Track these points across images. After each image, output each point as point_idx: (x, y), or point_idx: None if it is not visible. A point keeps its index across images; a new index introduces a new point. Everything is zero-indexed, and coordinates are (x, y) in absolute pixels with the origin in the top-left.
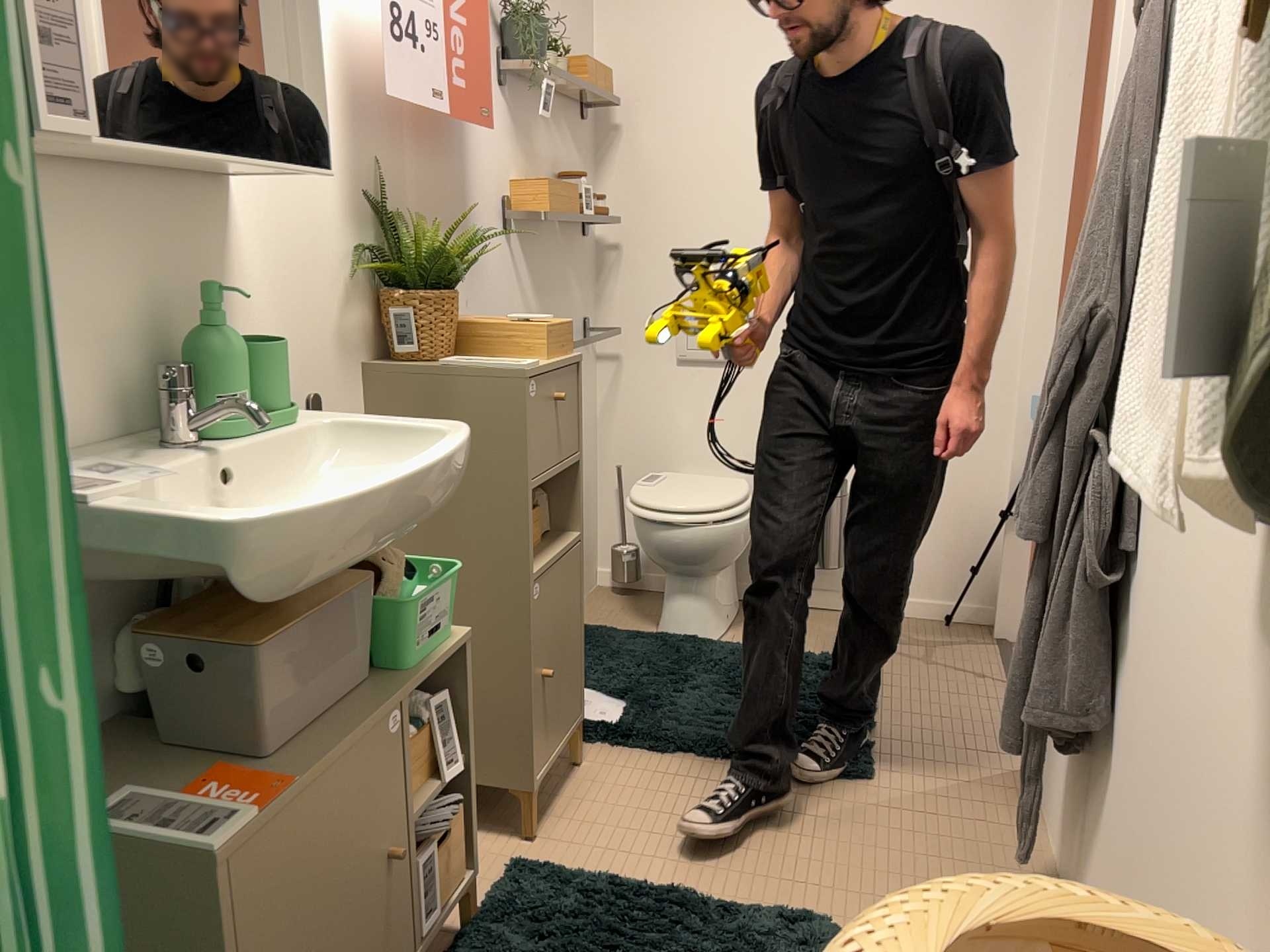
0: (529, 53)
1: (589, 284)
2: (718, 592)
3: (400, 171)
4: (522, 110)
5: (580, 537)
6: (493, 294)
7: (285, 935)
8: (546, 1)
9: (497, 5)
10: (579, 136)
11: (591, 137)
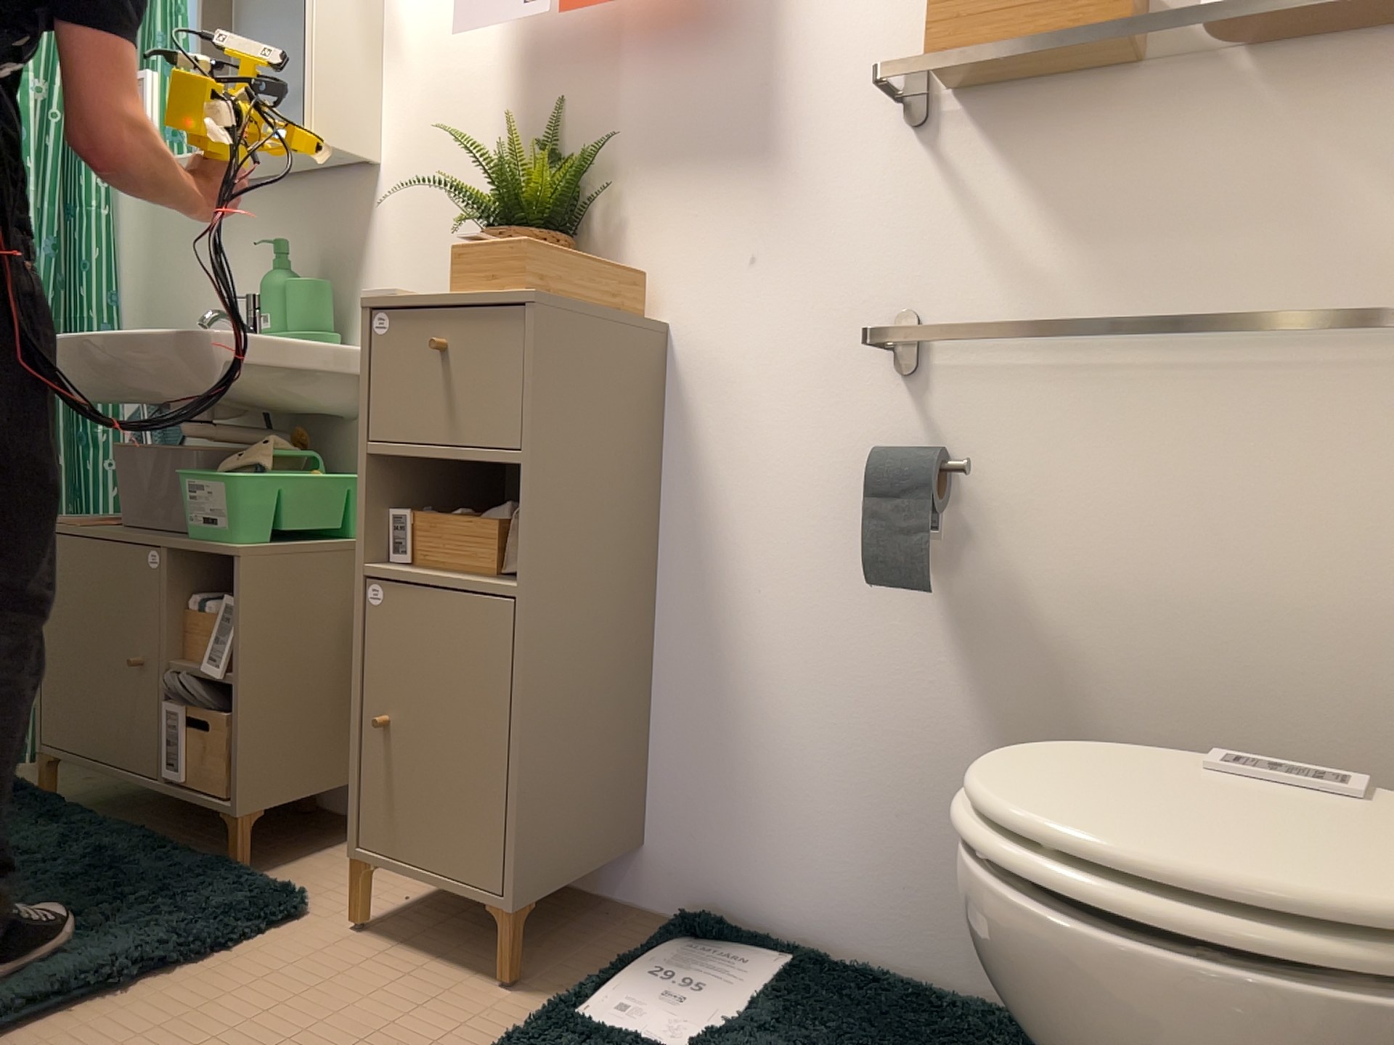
0: None
1: None
2: None
3: (602, 104)
4: None
5: (522, 590)
6: (837, 242)
7: (76, 610)
8: None
9: None
10: None
11: None
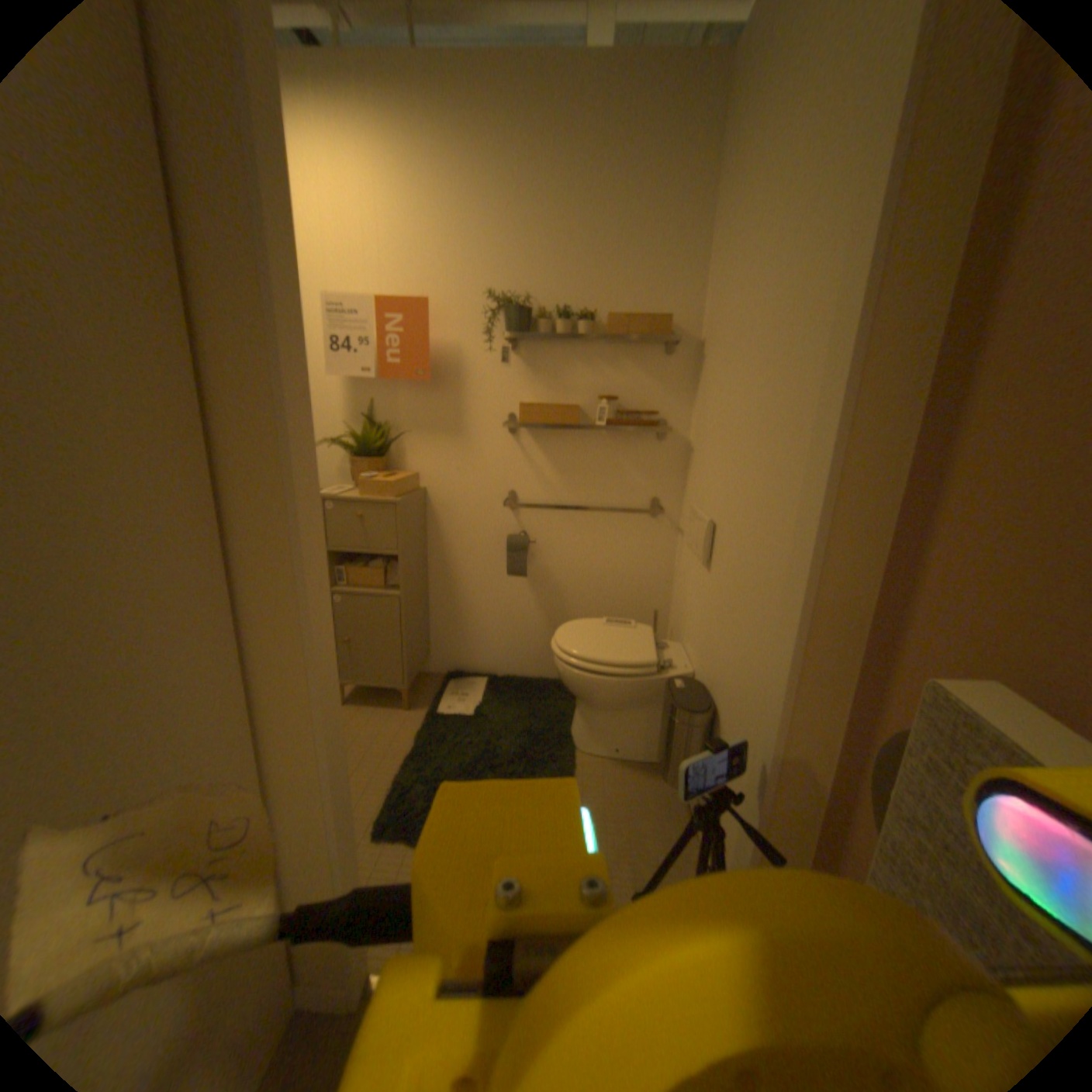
0: (507, 323)
1: (668, 472)
2: (601, 721)
3: (391, 401)
4: (544, 355)
5: (402, 594)
6: (490, 464)
7: None
8: (598, 273)
9: (504, 297)
10: (659, 361)
11: (690, 359)
